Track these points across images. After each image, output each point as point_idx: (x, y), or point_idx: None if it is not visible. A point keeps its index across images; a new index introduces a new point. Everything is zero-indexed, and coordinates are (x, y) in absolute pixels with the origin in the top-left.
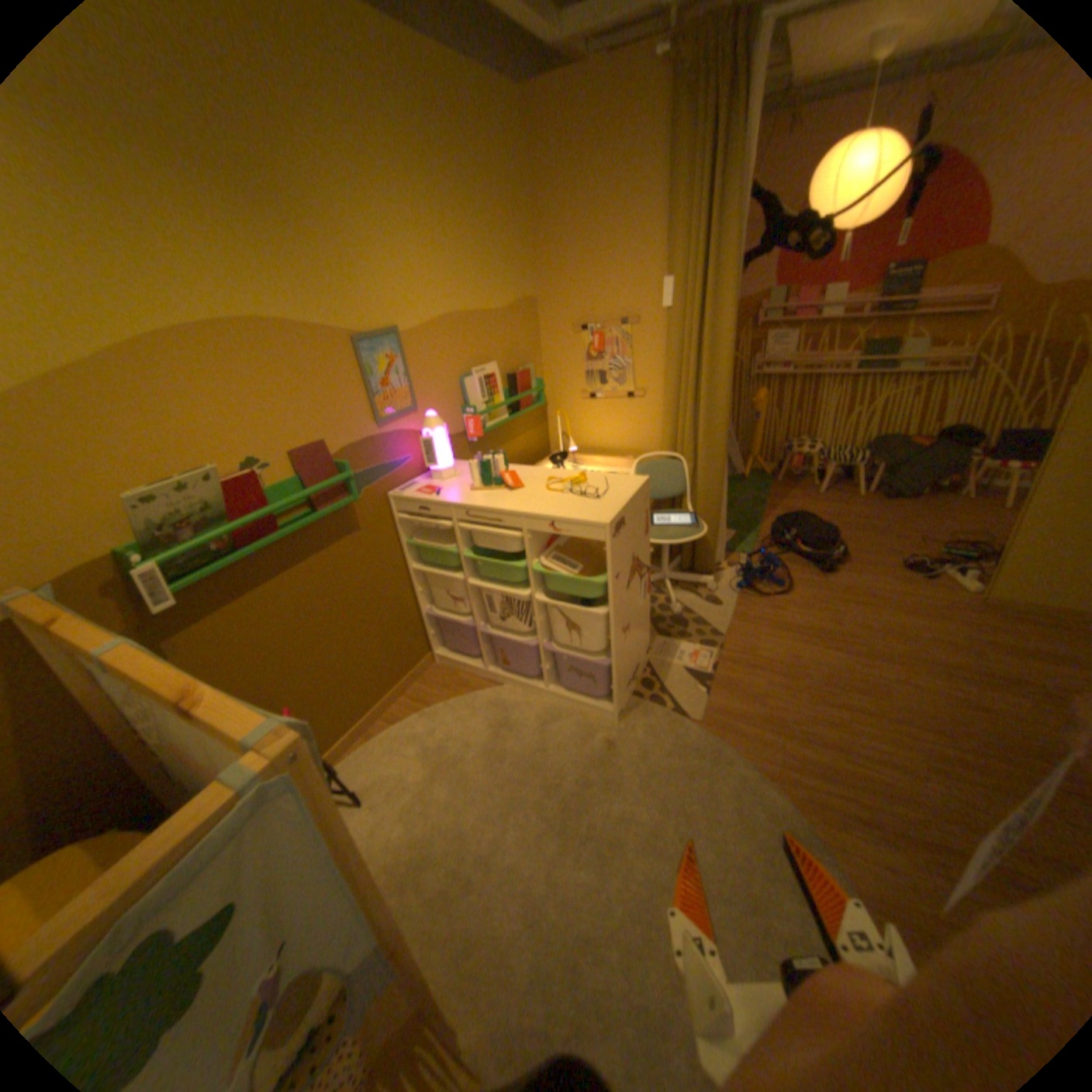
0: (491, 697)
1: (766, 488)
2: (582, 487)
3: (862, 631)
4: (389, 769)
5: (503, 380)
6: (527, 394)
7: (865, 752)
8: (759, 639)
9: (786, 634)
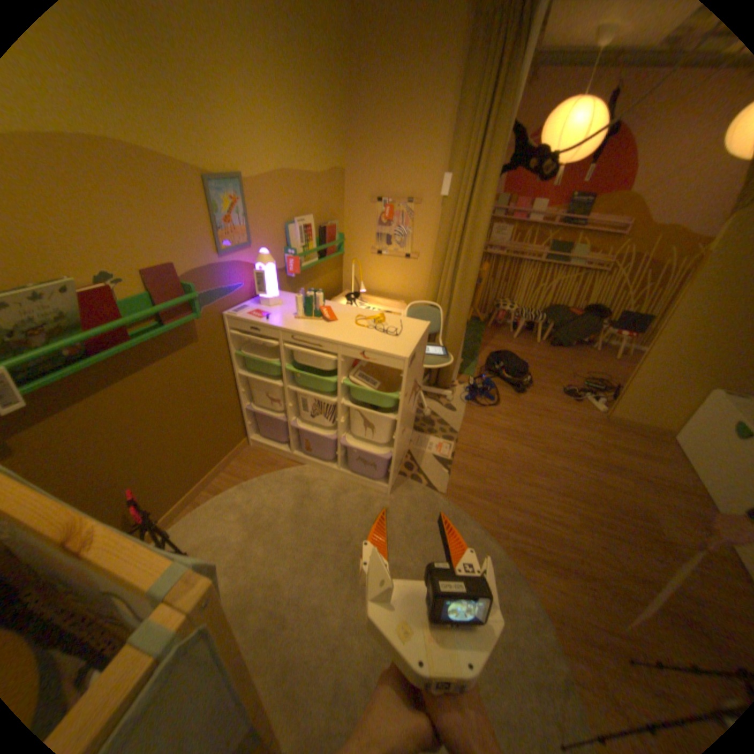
0: (295, 474)
1: (481, 331)
2: (383, 326)
3: (541, 434)
4: (214, 532)
5: (316, 231)
6: (333, 244)
7: (546, 516)
8: (480, 437)
9: (496, 434)
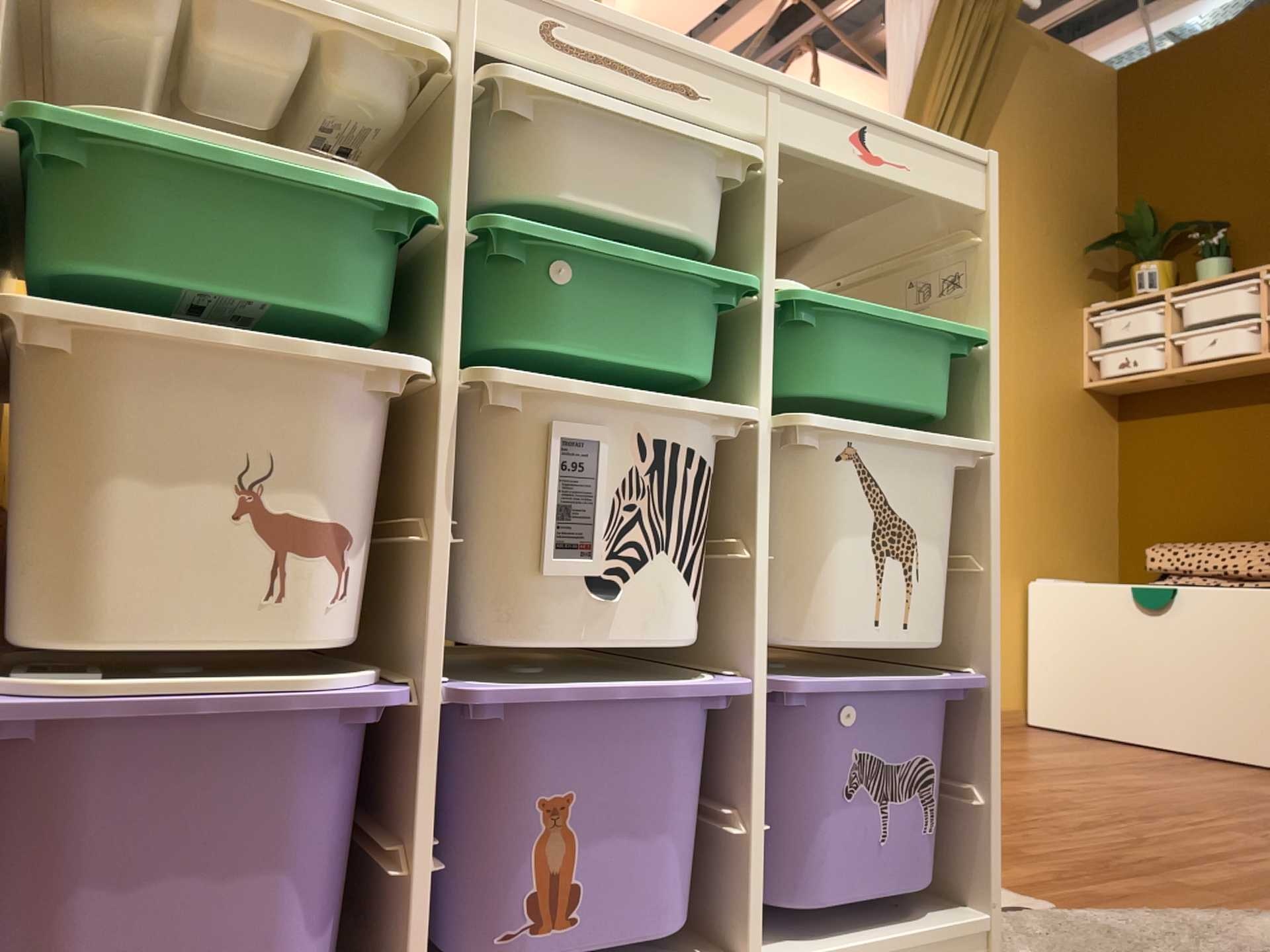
0: None
1: None
2: None
3: None
4: None
5: None
6: None
7: (1206, 844)
8: None
9: None
